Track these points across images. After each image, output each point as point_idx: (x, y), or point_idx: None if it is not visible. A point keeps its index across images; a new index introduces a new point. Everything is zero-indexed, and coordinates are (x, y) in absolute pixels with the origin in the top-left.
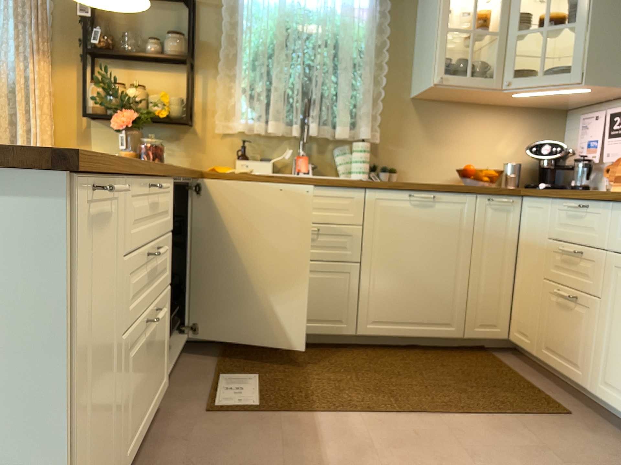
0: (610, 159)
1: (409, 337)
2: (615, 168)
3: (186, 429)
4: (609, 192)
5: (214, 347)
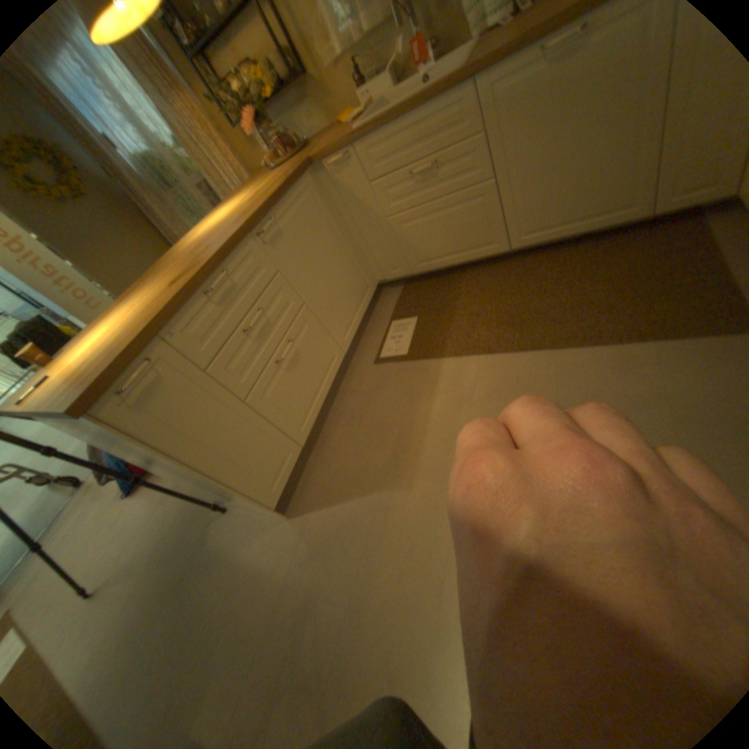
0: None
1: (573, 234)
2: None
3: (361, 379)
4: None
5: (400, 286)
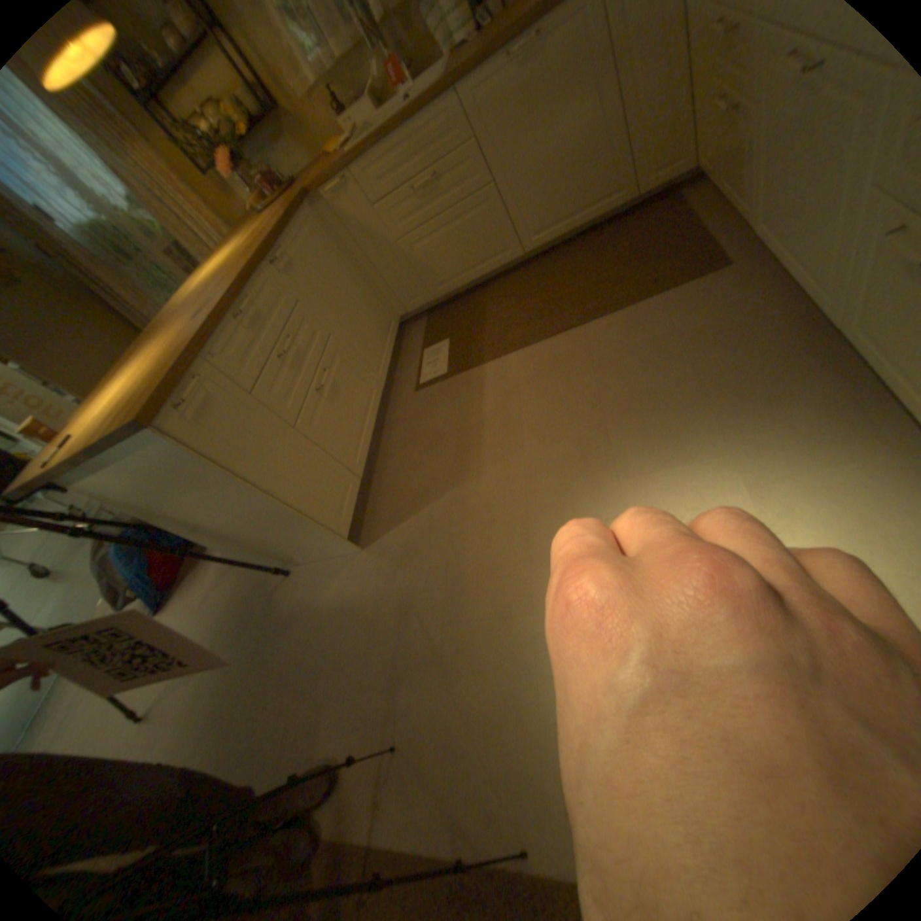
0: None
1: (578, 226)
2: None
3: (406, 408)
4: None
5: (423, 317)
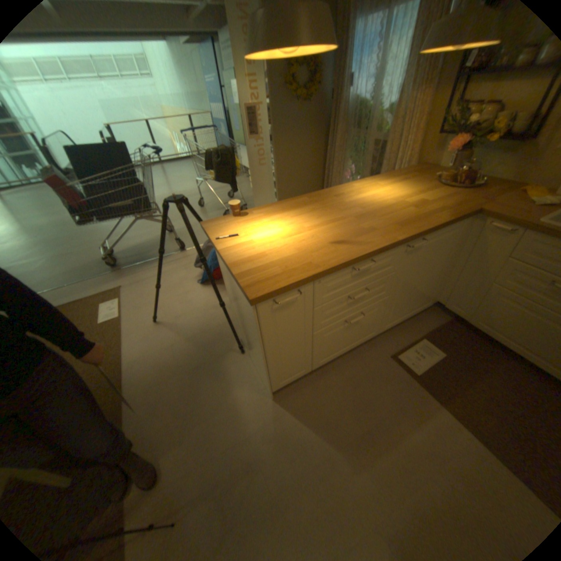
0: None
1: None
2: None
3: (375, 359)
4: None
5: (449, 316)
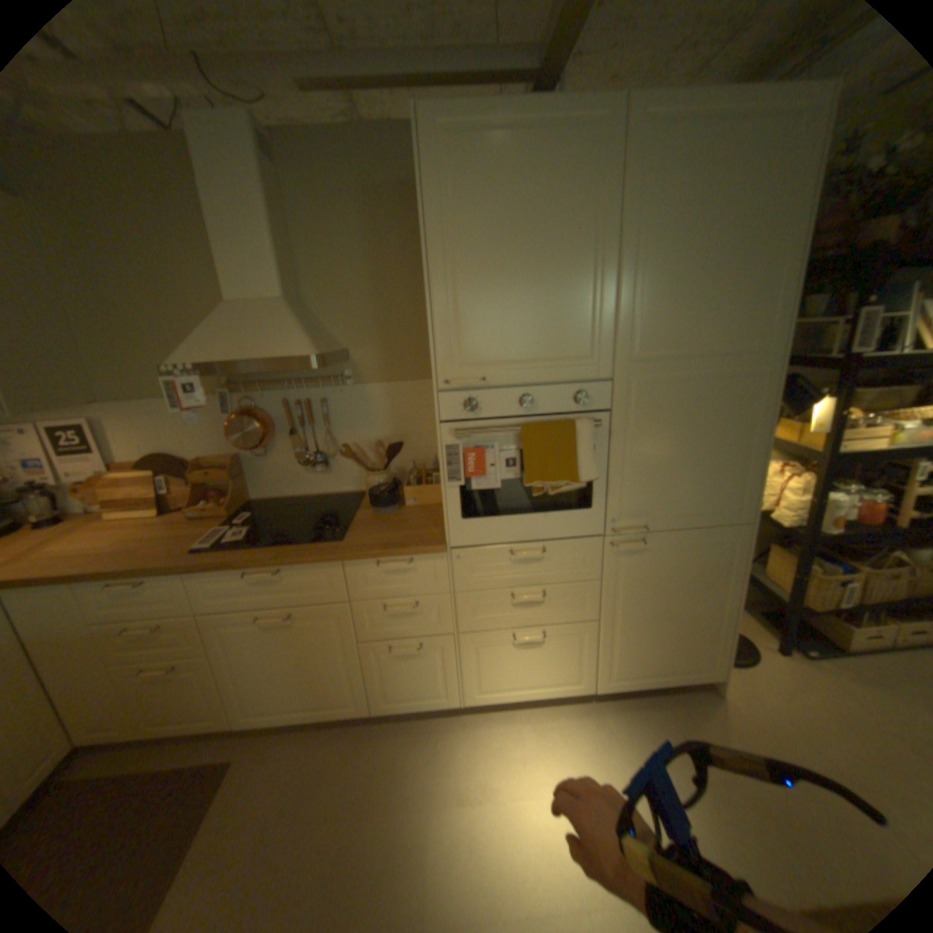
0: (72, 479)
1: None
2: (88, 490)
3: None
4: (161, 560)
5: None
